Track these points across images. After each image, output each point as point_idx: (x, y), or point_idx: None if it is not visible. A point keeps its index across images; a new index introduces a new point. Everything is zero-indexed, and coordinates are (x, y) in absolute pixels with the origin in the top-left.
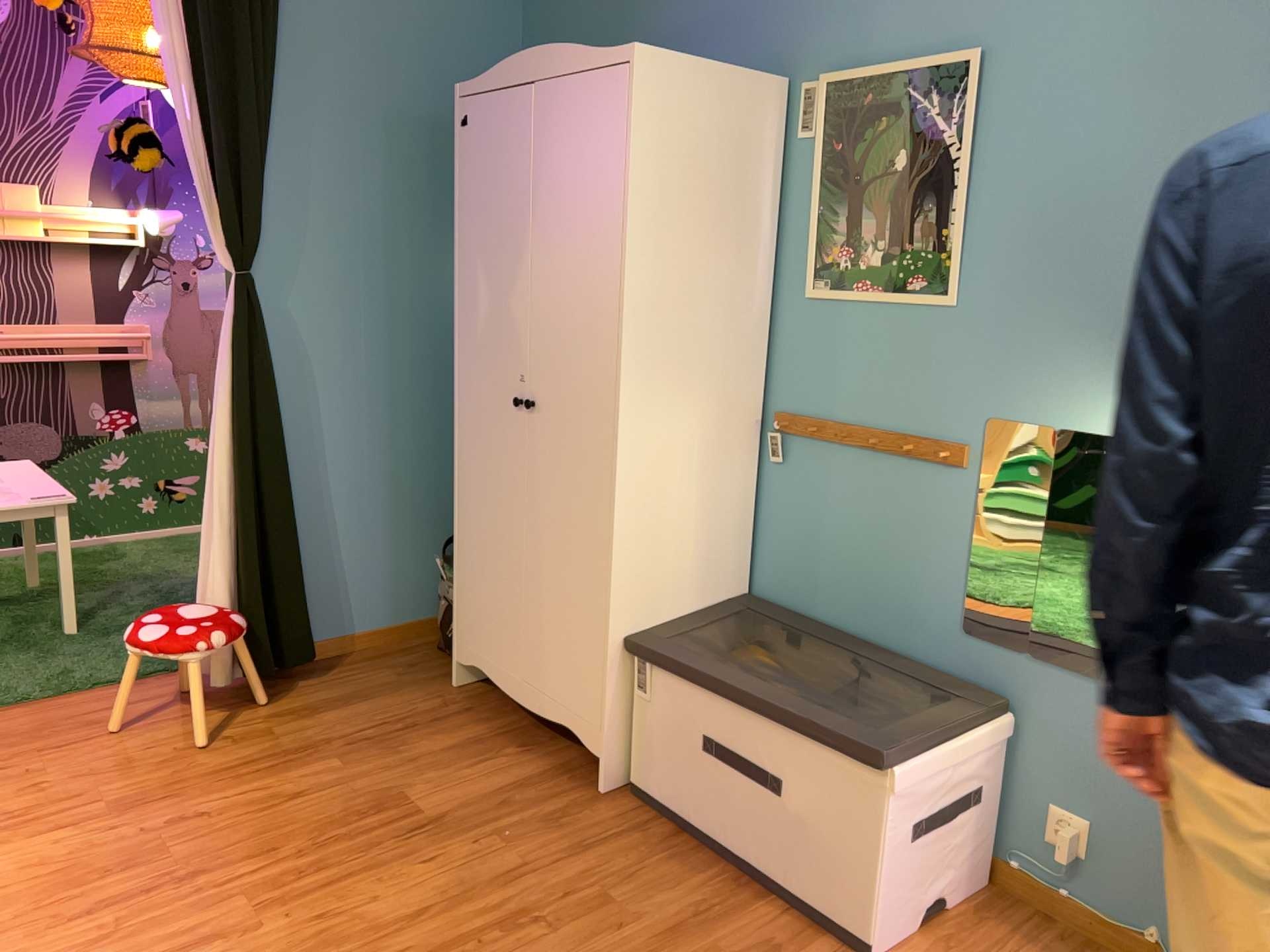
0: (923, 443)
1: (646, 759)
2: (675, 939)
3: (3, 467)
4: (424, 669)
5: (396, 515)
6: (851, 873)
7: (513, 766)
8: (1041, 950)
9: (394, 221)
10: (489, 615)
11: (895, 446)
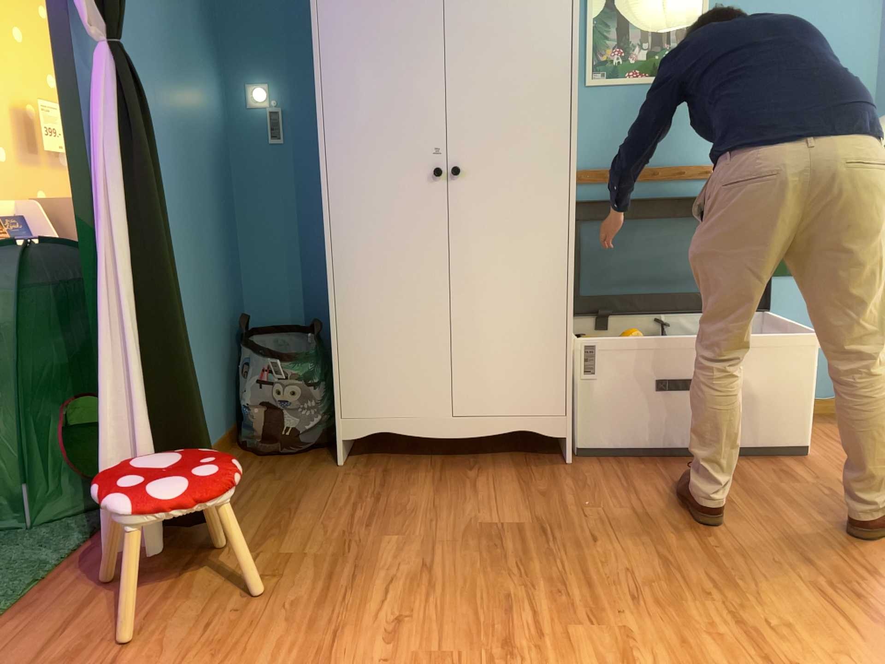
0: (689, 169)
1: (598, 422)
2: (752, 492)
3: None
4: (288, 467)
5: (198, 335)
6: (791, 410)
7: (494, 478)
8: (820, 424)
9: (166, 20)
10: (398, 377)
11: (670, 174)
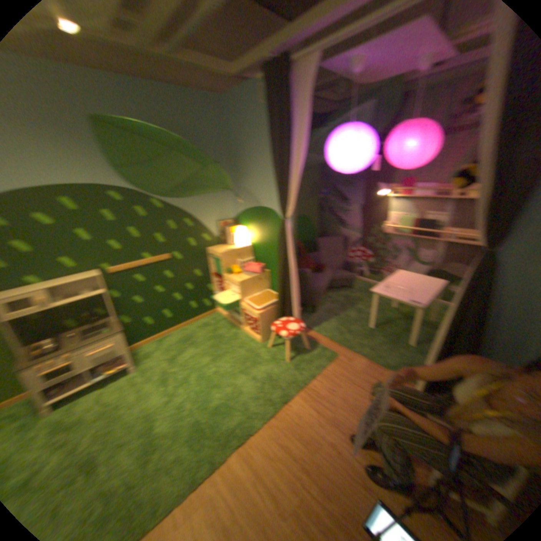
0: None
1: None
2: None
3: (428, 281)
4: None
5: None
6: None
7: None
8: None
9: None
10: None
11: None
